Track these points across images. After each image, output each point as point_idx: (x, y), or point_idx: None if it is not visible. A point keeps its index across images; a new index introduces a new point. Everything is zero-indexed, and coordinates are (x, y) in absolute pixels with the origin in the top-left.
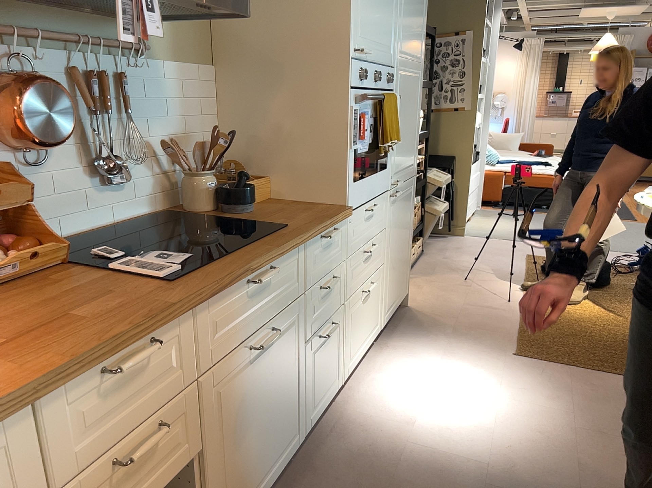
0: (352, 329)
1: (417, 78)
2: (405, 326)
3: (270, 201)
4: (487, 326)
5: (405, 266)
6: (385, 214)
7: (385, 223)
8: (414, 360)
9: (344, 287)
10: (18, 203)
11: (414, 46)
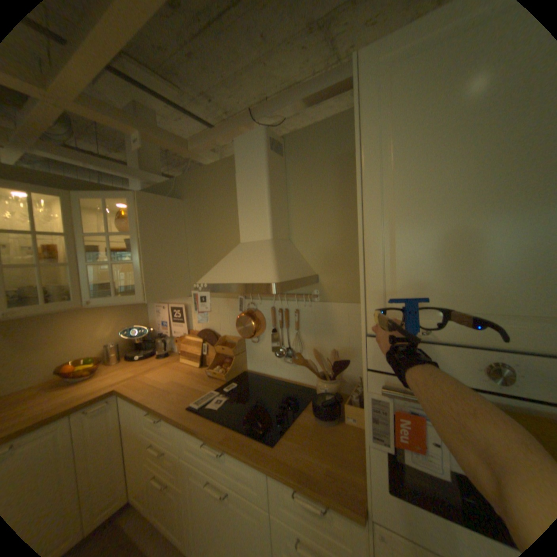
0: None
1: None
2: None
3: None
4: None
5: None
6: None
7: None
8: None
9: None
10: (232, 354)
11: None
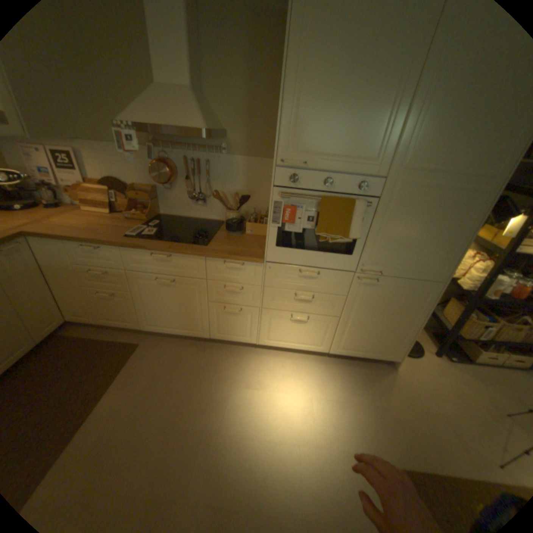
0: (272, 326)
1: (469, 192)
2: (362, 373)
3: (259, 238)
4: (415, 440)
5: (393, 341)
6: (345, 287)
7: (343, 292)
8: (319, 382)
9: (260, 299)
10: (147, 199)
11: (461, 157)
